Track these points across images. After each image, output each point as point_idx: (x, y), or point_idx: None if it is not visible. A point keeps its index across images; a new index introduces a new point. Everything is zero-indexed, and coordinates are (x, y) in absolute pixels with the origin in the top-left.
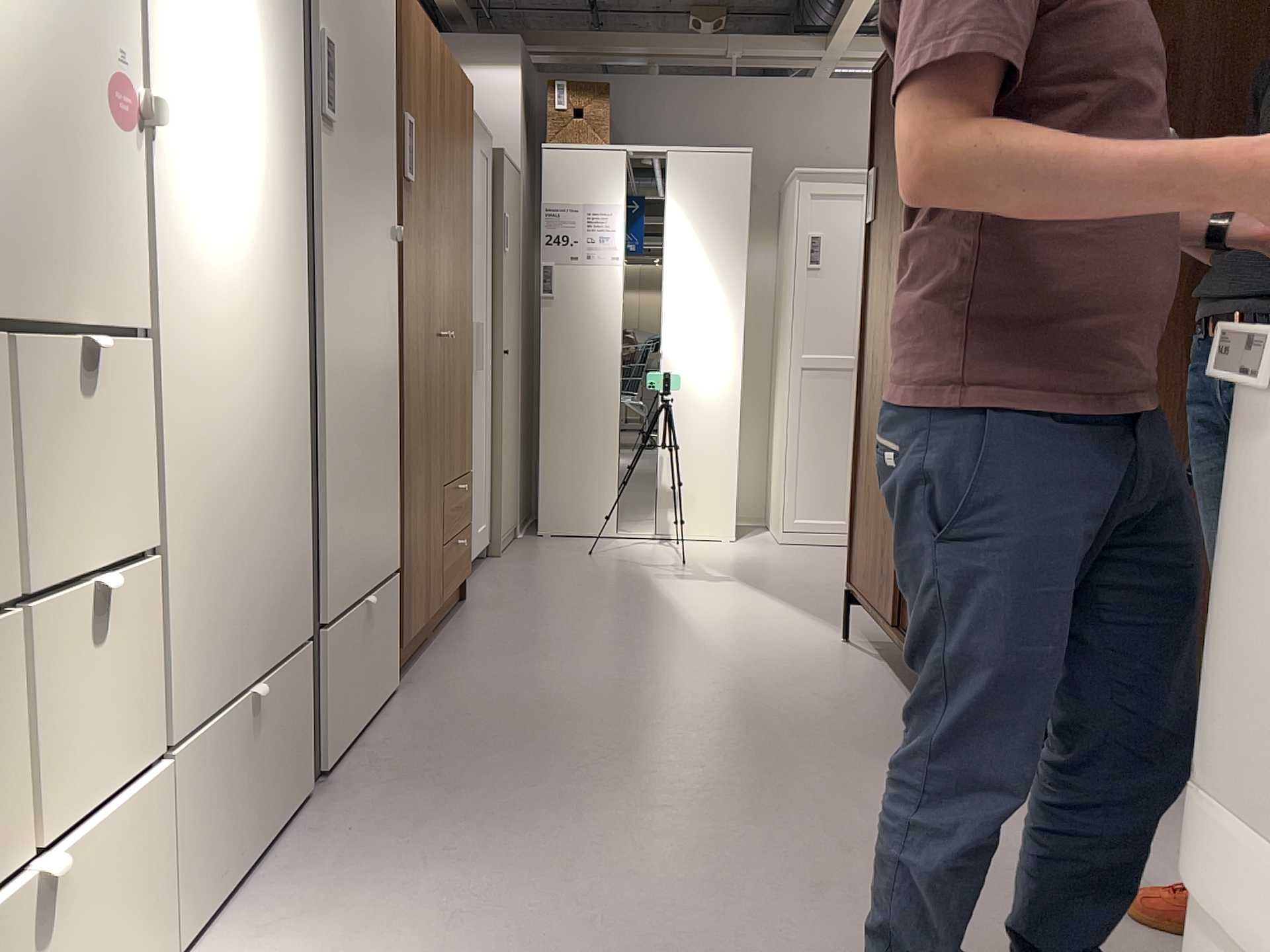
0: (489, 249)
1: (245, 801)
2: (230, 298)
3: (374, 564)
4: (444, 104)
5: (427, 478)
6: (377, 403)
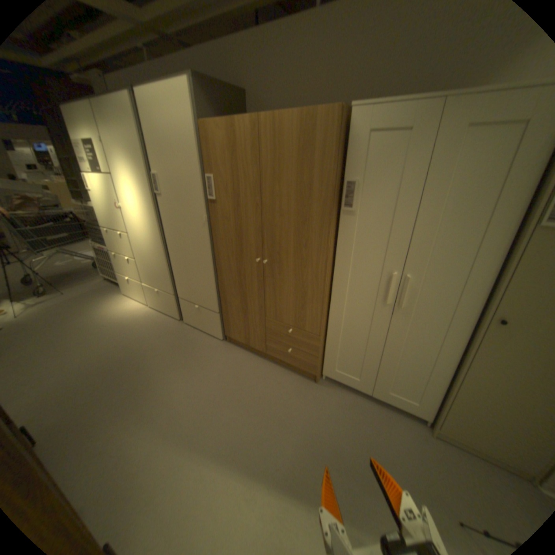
0: (500, 221)
1: (158, 303)
2: (141, 232)
3: (201, 302)
4: (260, 151)
5: (245, 304)
6: (198, 265)
